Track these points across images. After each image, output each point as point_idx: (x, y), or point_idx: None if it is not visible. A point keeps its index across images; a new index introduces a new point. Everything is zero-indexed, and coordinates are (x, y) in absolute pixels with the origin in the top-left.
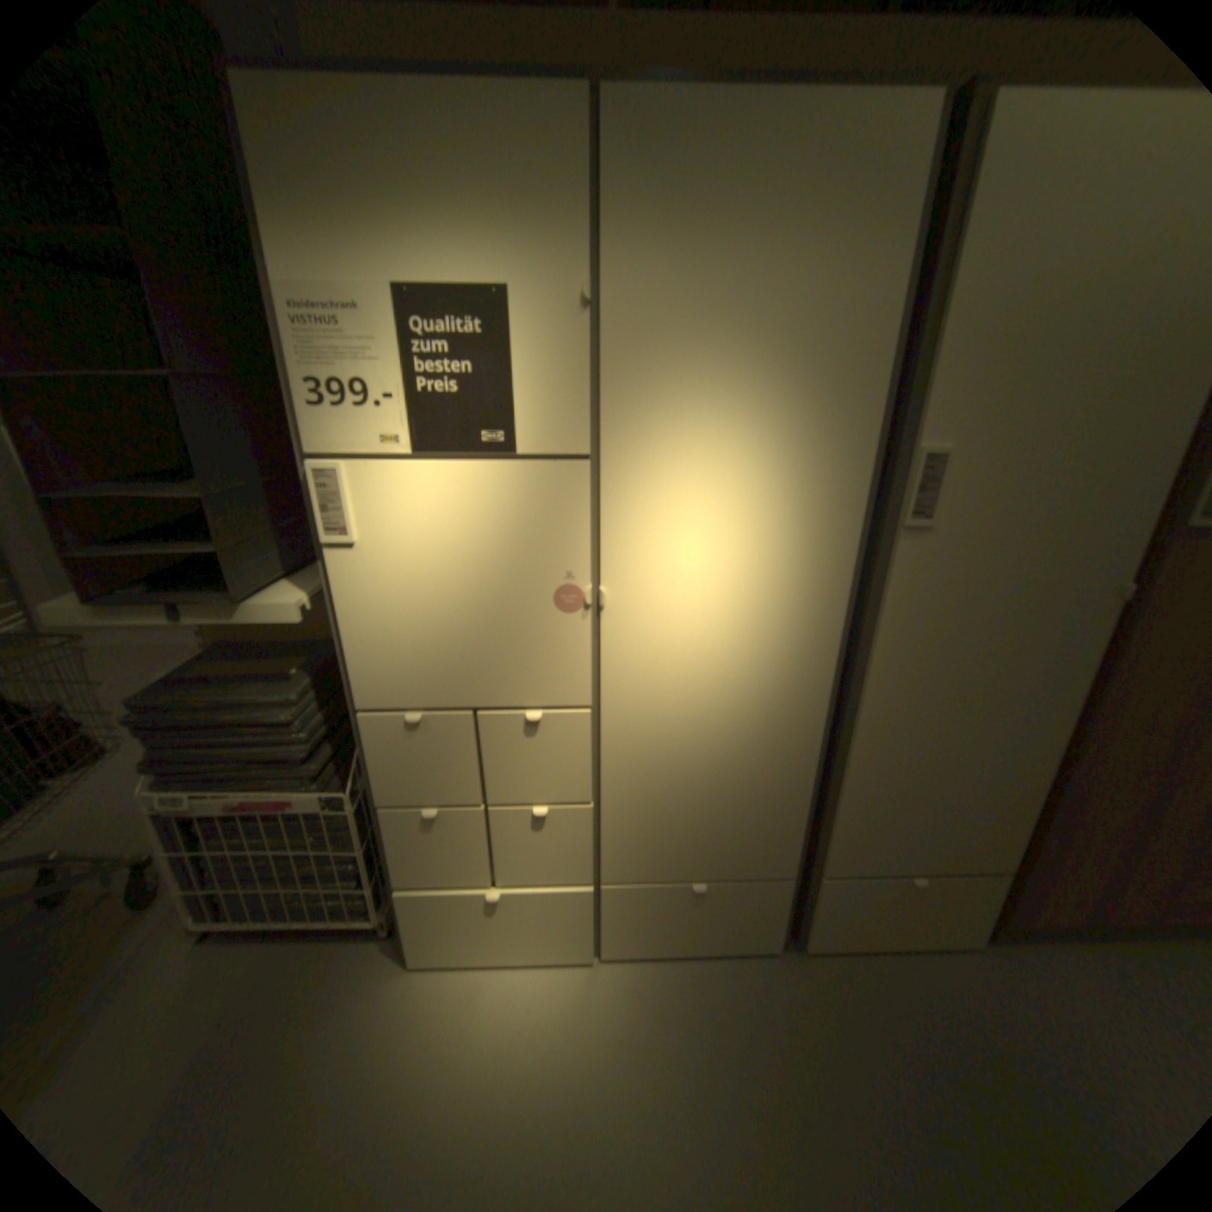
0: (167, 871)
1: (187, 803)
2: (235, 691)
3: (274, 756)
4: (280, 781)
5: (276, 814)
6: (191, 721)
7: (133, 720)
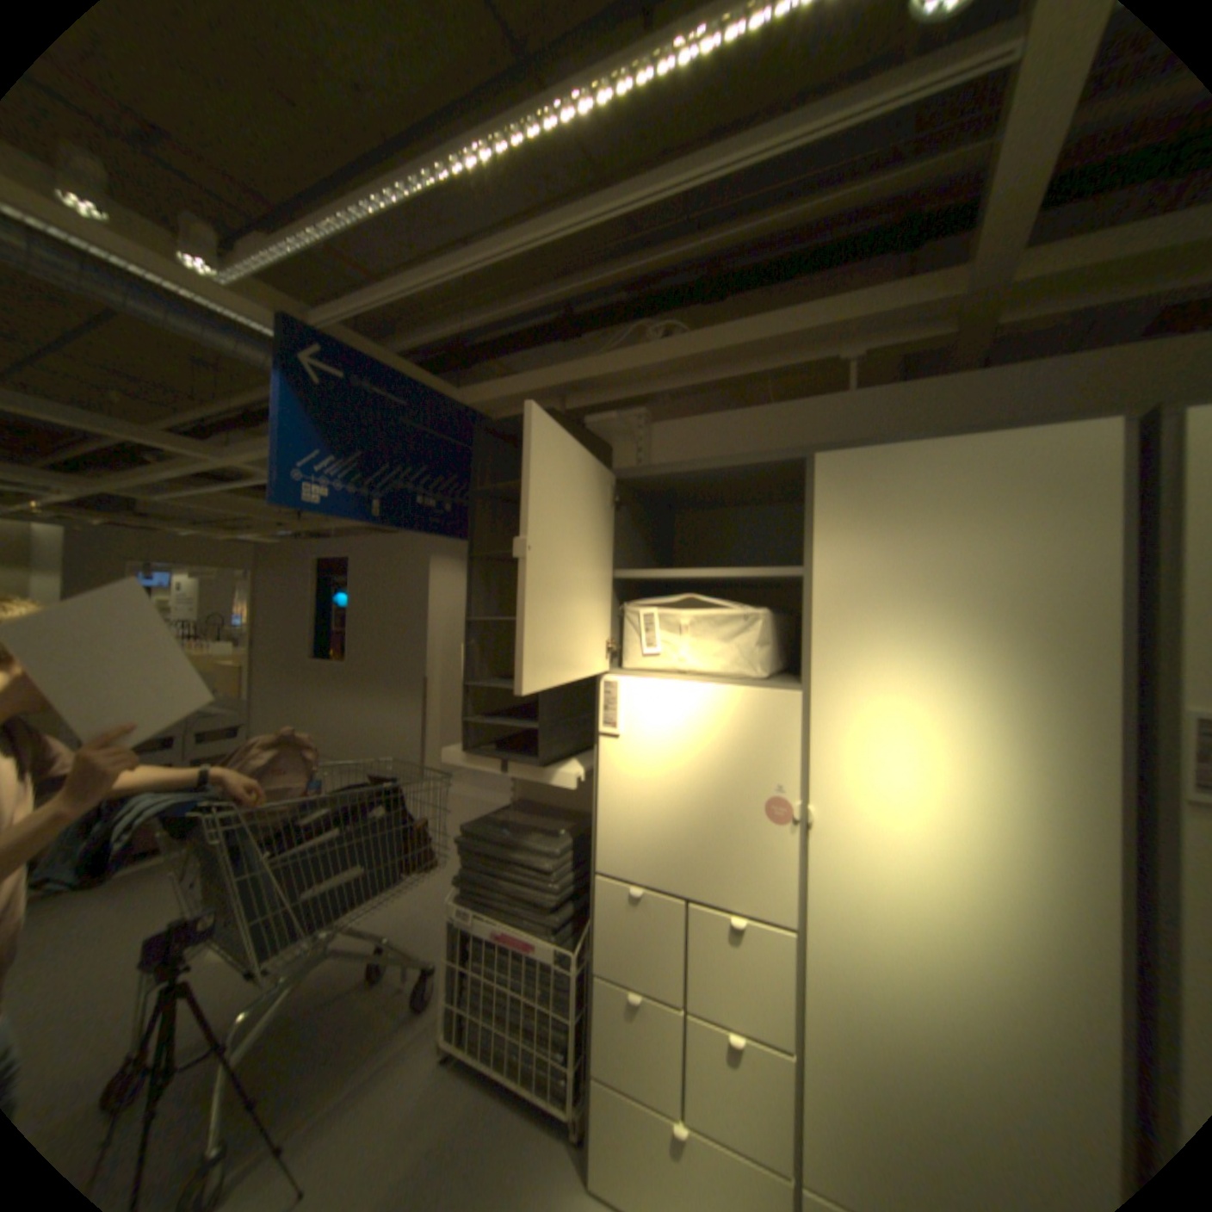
0: (441, 978)
1: (470, 920)
2: (521, 836)
3: (532, 899)
4: (531, 924)
5: (521, 954)
6: (490, 851)
7: (460, 841)
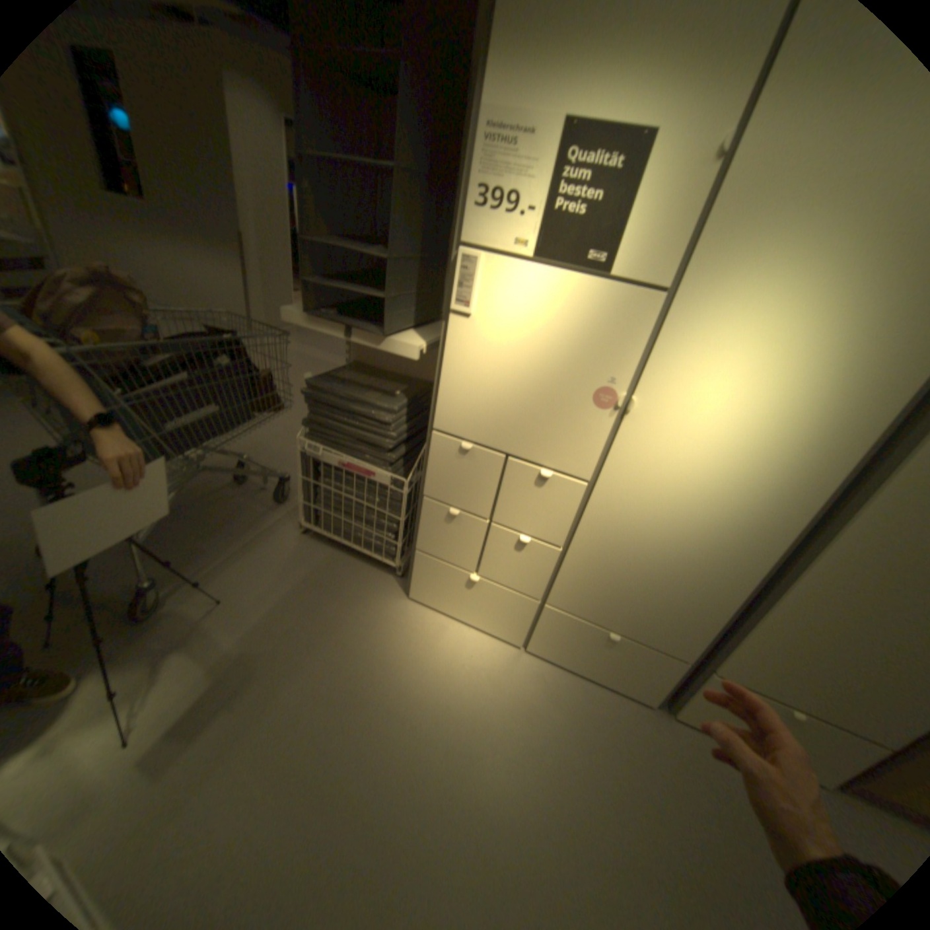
0: (300, 485)
1: (322, 450)
2: (364, 392)
3: (375, 440)
4: (373, 457)
5: (365, 476)
6: (337, 402)
7: (308, 391)
